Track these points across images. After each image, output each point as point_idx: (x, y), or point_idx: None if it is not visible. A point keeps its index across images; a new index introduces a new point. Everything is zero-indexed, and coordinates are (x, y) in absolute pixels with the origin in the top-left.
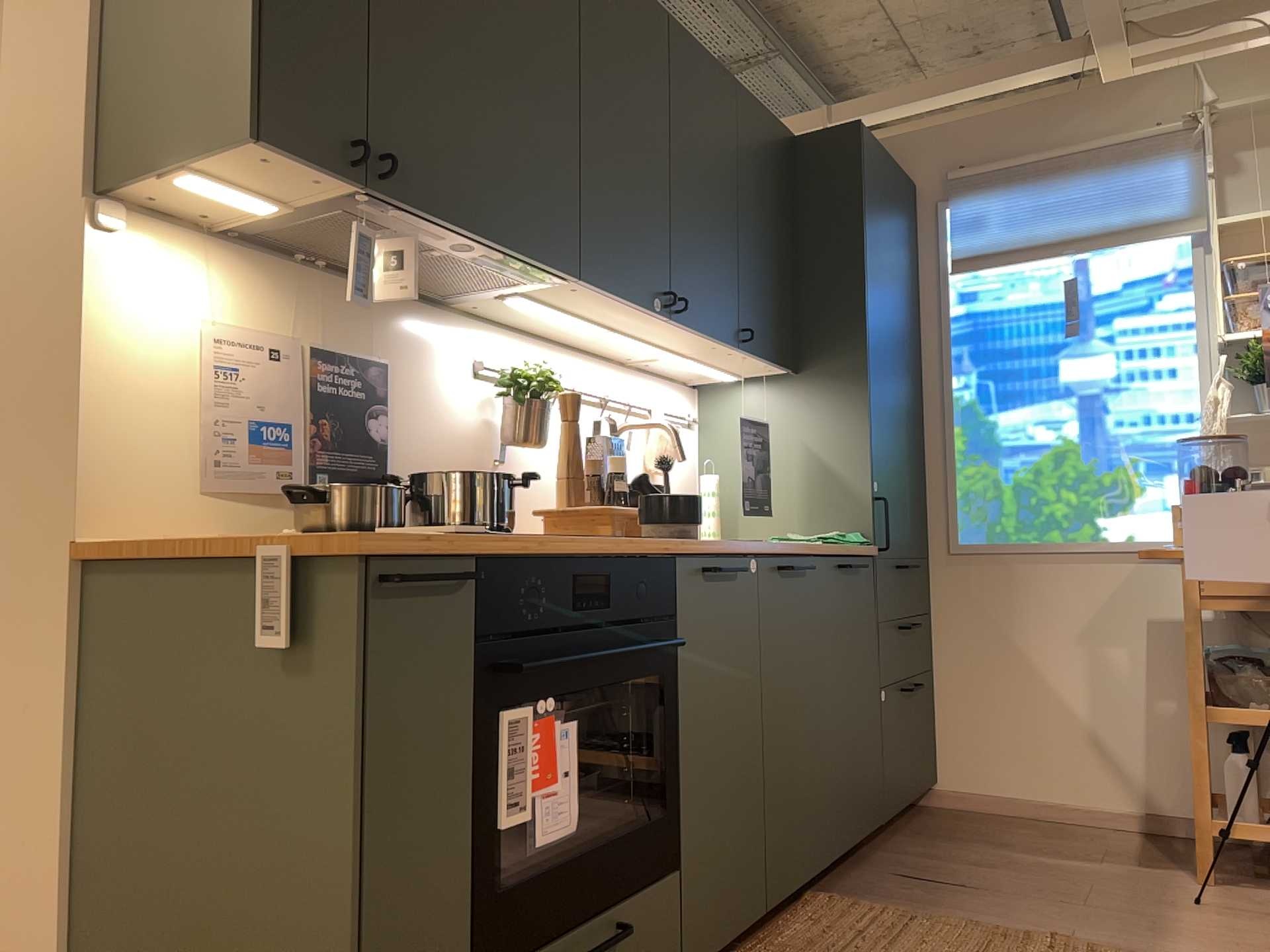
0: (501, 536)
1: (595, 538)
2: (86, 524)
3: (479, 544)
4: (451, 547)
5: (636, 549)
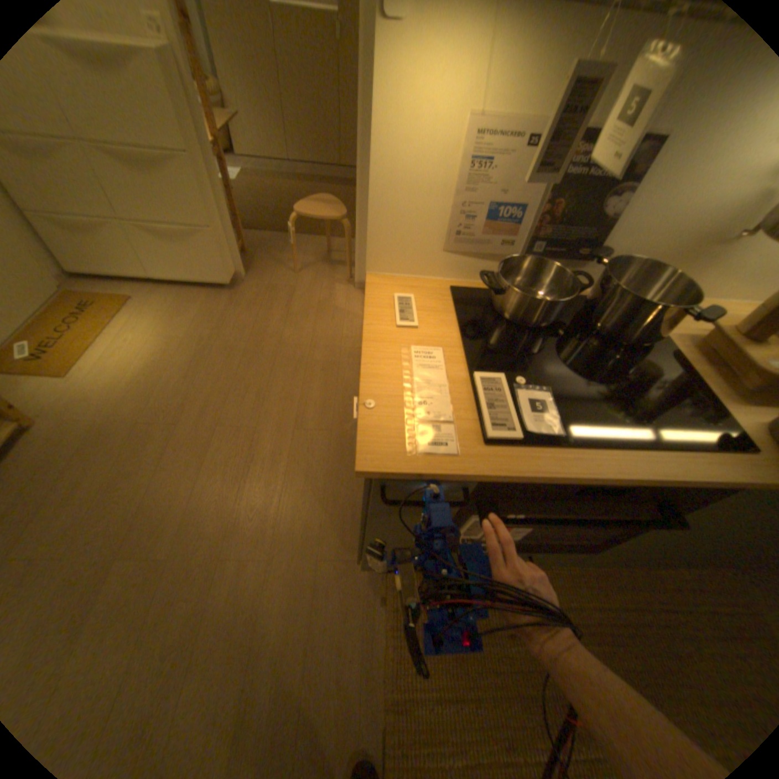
0: (534, 451)
1: (658, 456)
2: (371, 265)
3: (479, 479)
4: (450, 477)
5: (703, 474)
